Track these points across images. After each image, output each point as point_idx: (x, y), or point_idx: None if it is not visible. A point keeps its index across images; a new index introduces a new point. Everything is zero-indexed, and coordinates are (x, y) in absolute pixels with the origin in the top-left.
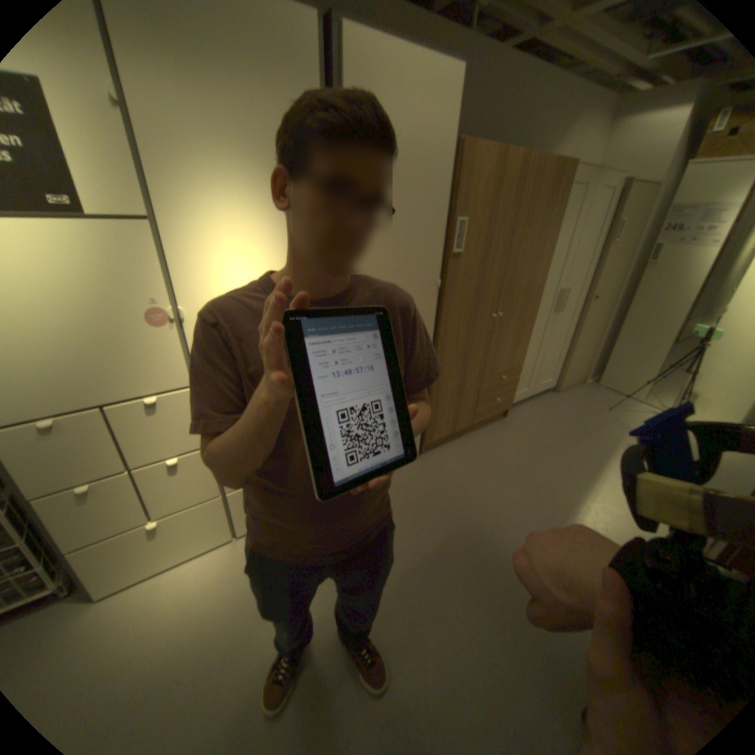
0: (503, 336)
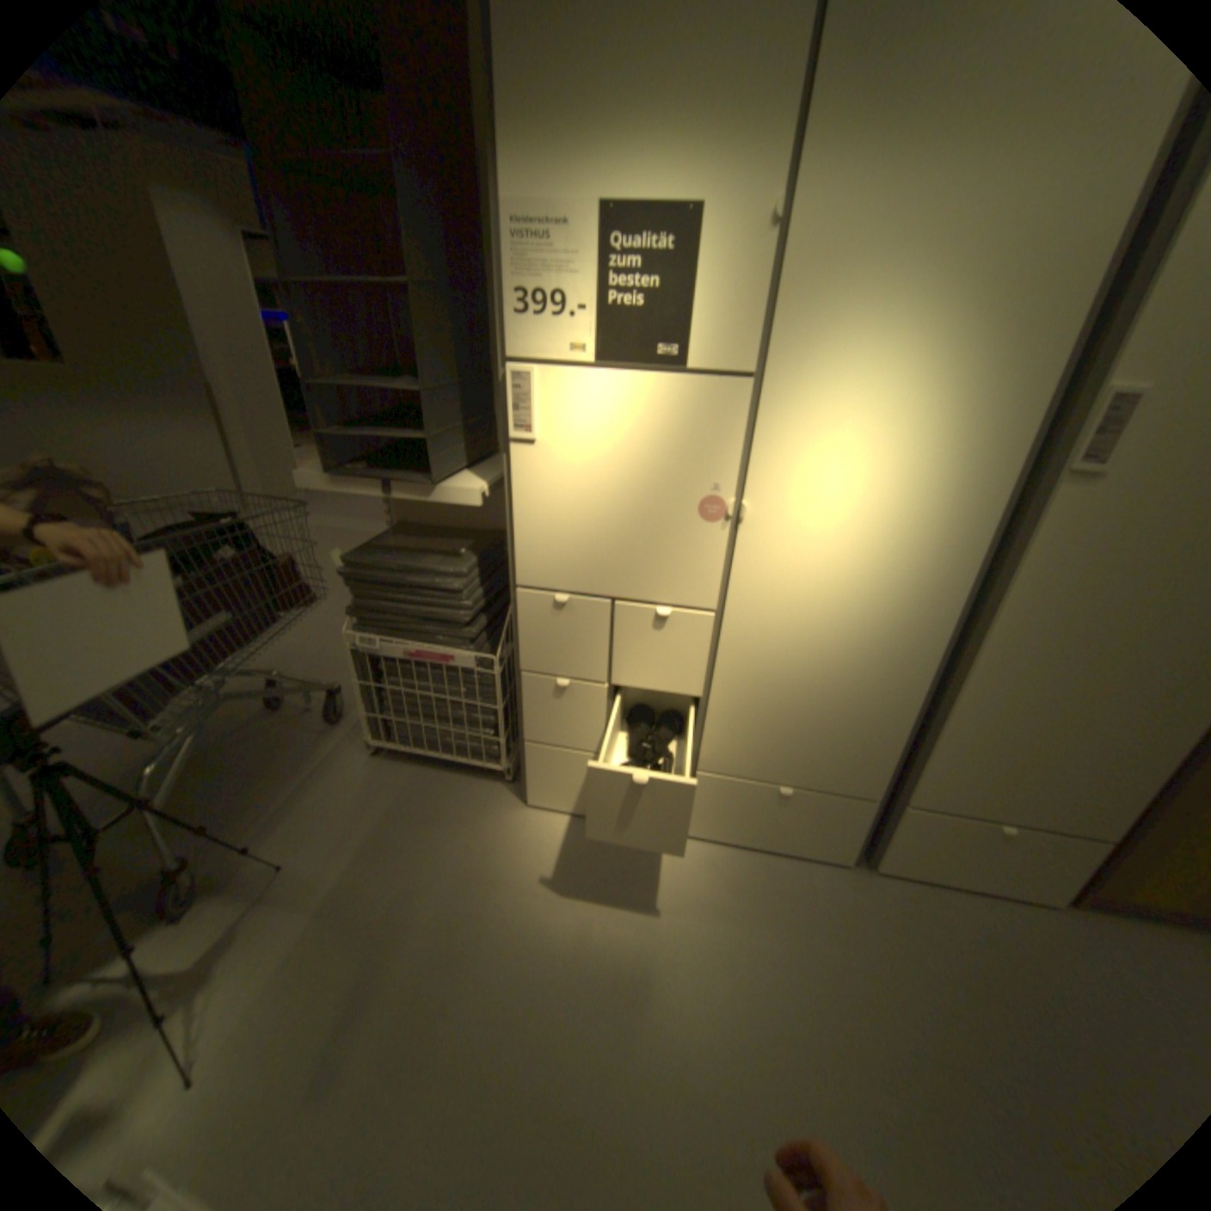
0: None
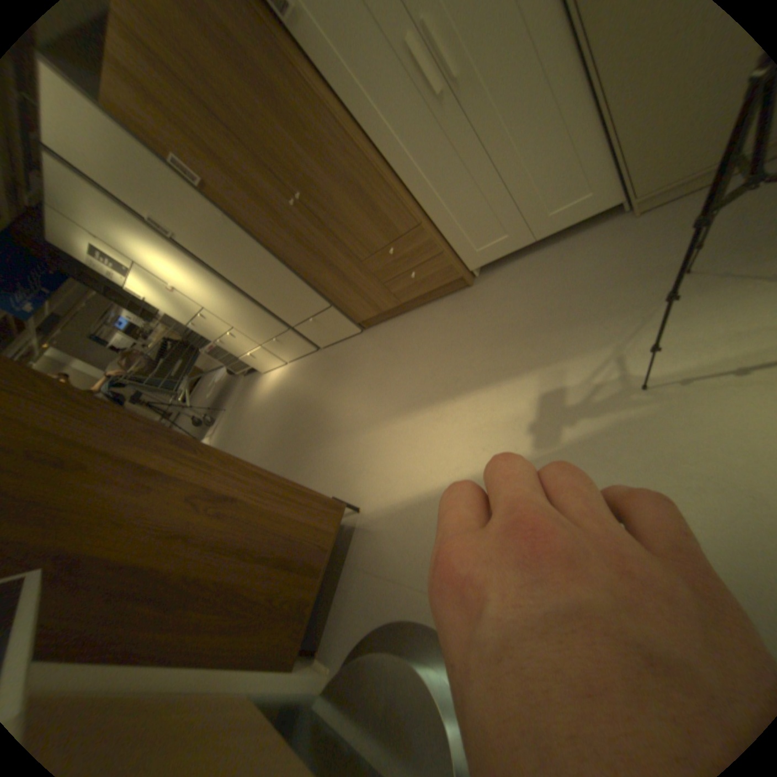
0: (336, 206)
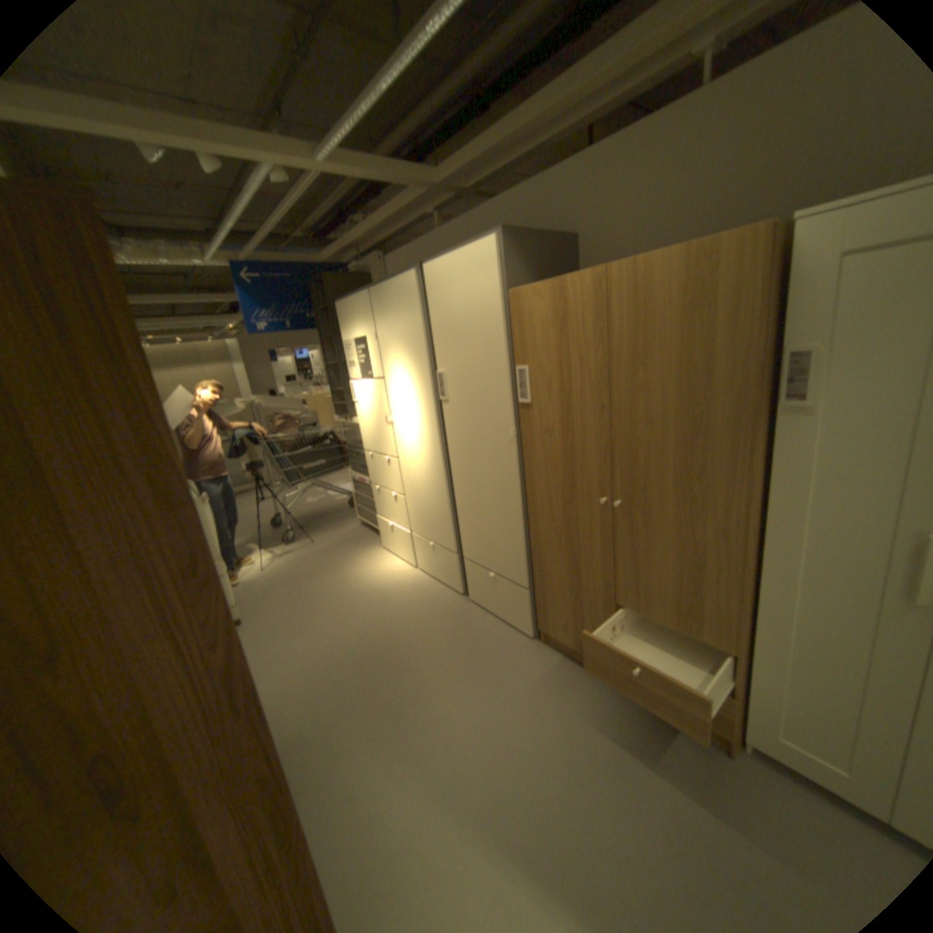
0: (647, 549)
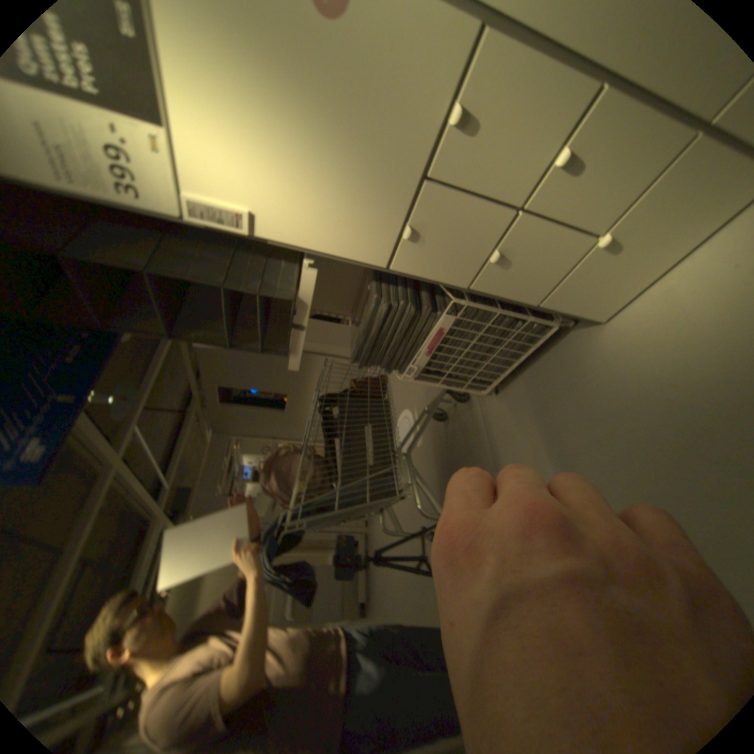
0: None
